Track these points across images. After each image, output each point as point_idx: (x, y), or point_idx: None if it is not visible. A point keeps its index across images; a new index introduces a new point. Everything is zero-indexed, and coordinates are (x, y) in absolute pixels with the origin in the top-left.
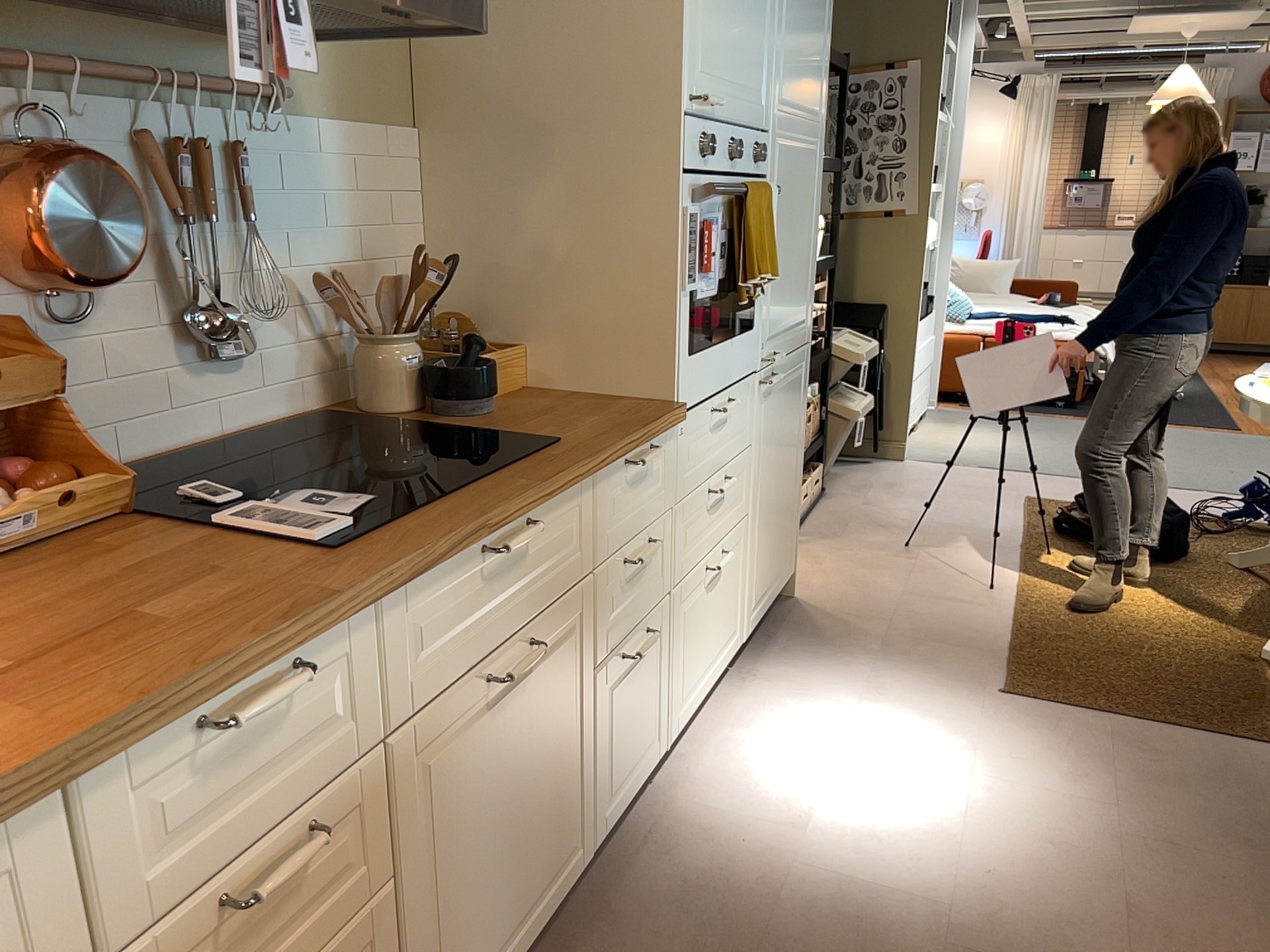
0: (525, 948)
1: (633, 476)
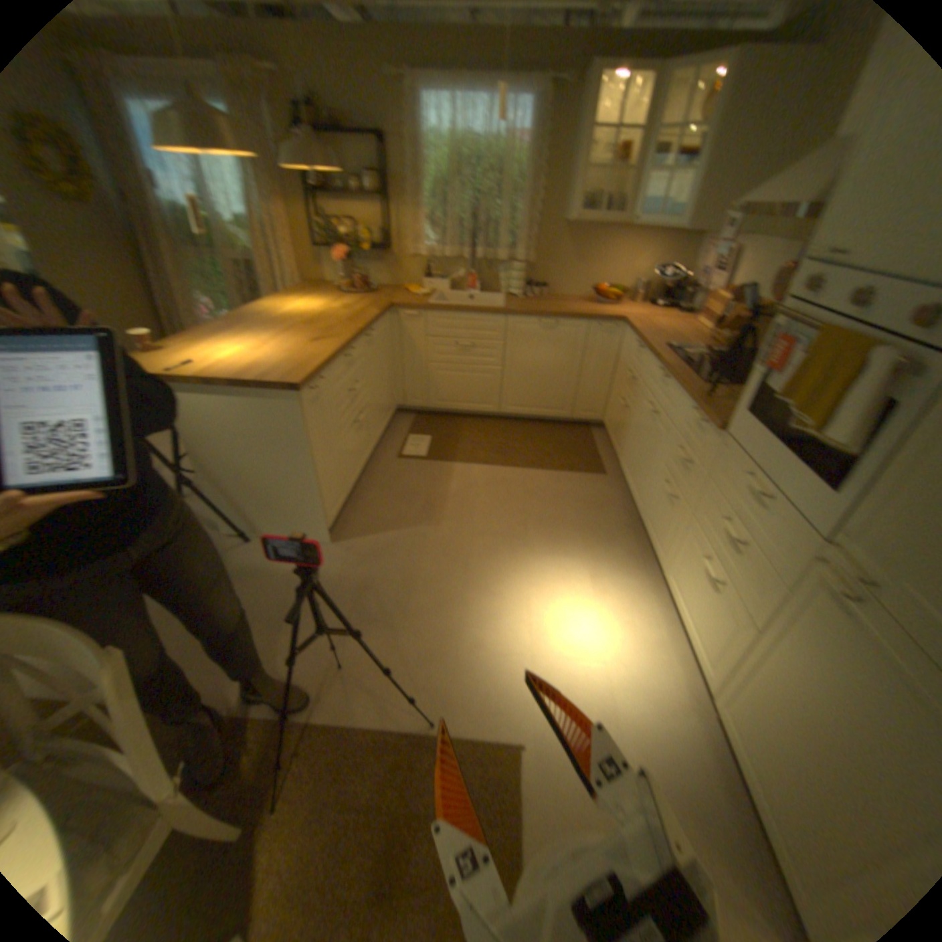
0: (632, 494)
1: (699, 424)
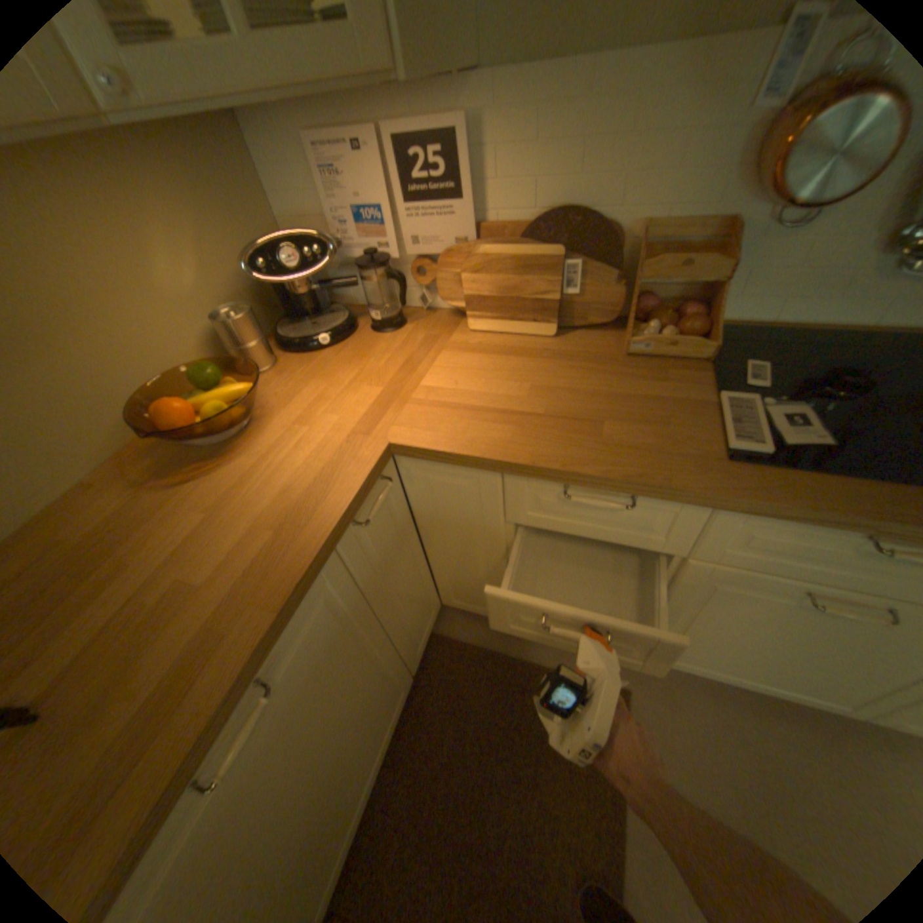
0: (757, 691)
1: None
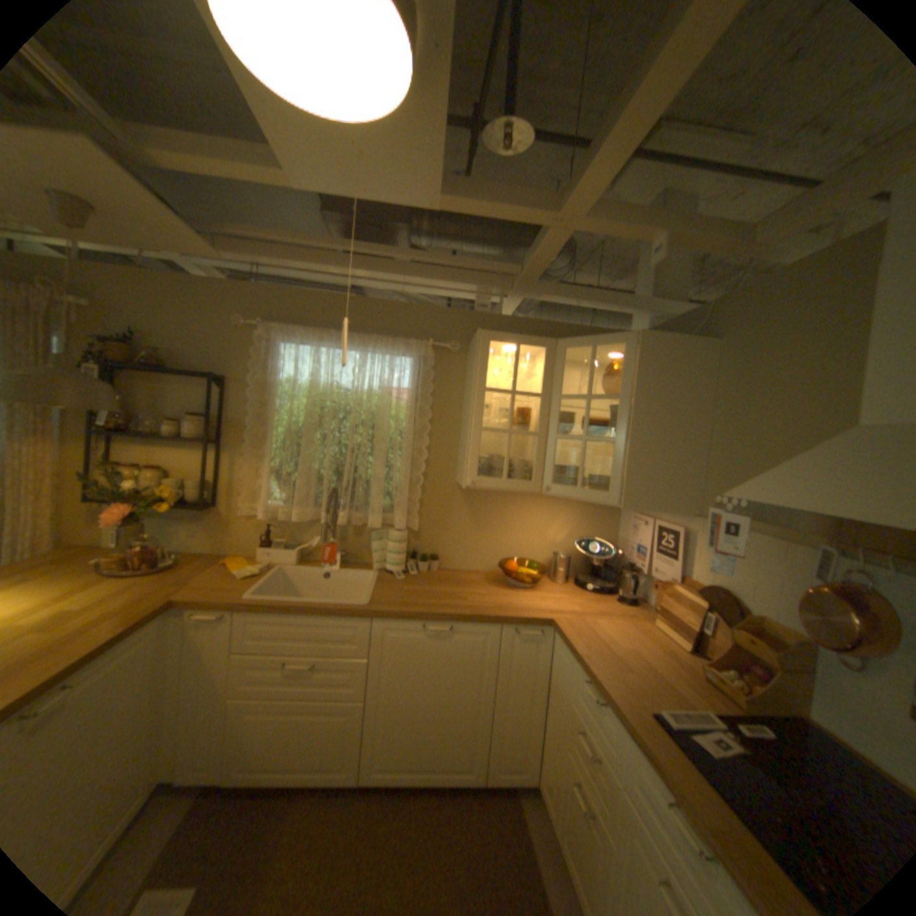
0: None
1: None
